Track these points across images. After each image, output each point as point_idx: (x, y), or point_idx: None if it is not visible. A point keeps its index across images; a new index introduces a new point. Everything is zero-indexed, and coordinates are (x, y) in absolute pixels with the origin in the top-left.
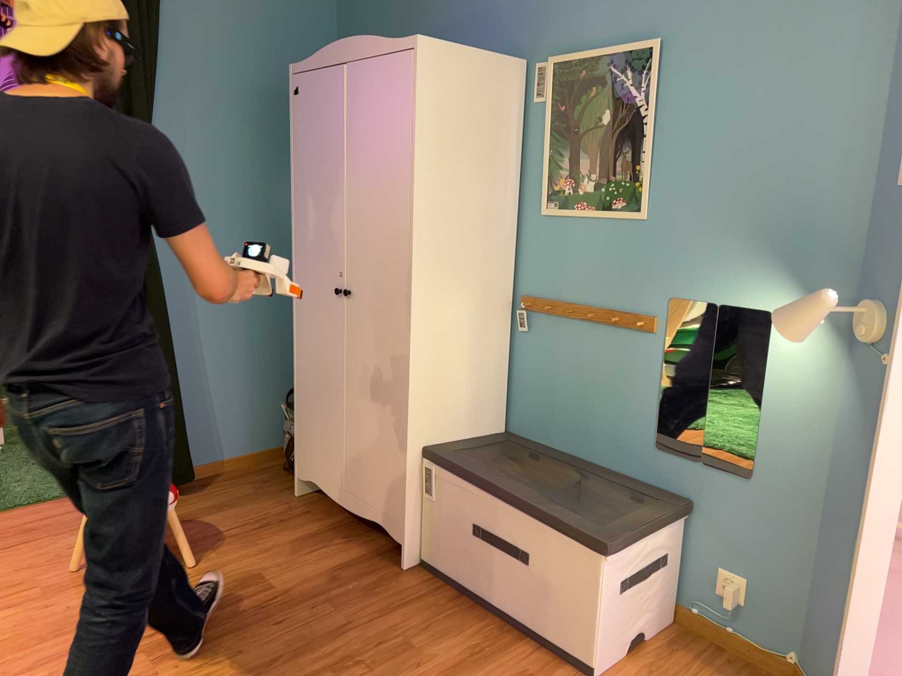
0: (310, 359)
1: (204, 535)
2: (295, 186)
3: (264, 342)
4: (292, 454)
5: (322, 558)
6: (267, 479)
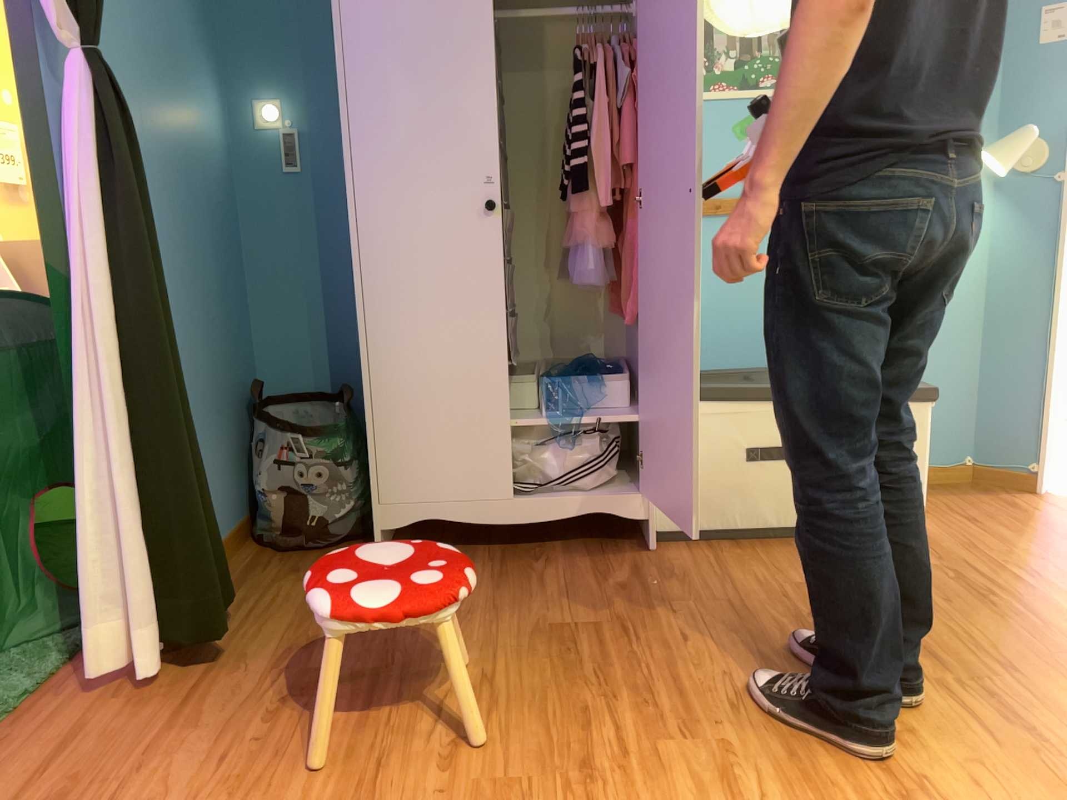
0: (410, 328)
1: (375, 635)
2: (348, 55)
3: (206, 348)
4: (312, 512)
5: (559, 580)
6: (291, 561)
